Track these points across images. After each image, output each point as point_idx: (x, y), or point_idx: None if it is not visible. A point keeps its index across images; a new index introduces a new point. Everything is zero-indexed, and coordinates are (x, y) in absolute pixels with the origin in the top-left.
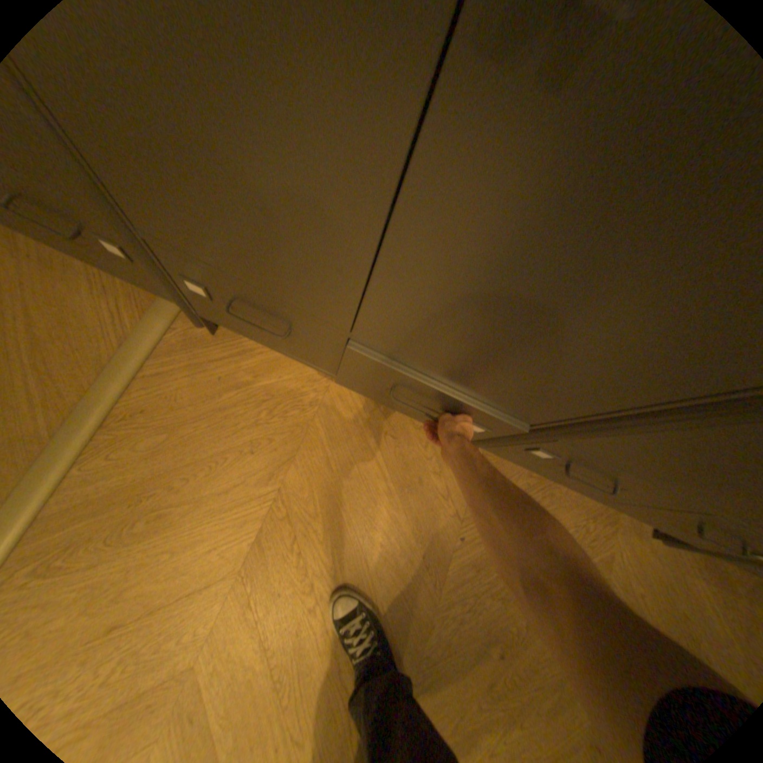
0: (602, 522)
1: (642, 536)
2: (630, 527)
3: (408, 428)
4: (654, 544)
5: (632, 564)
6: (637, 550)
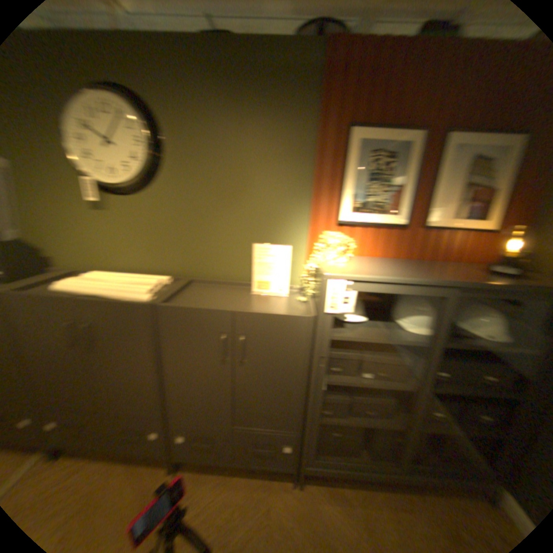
0: (260, 490)
1: (286, 490)
2: (278, 487)
3: (147, 477)
4: (293, 491)
5: (281, 509)
6: (284, 499)
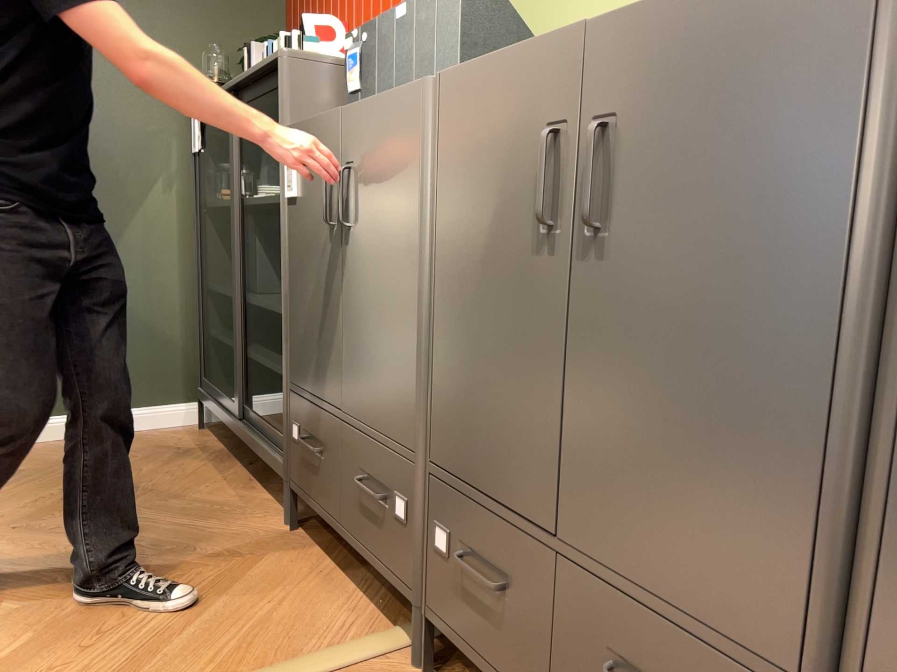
0: None
1: None
2: None
3: None
4: None
5: None
6: None
